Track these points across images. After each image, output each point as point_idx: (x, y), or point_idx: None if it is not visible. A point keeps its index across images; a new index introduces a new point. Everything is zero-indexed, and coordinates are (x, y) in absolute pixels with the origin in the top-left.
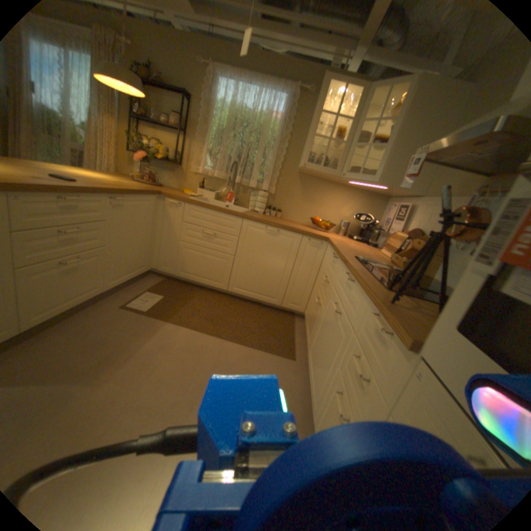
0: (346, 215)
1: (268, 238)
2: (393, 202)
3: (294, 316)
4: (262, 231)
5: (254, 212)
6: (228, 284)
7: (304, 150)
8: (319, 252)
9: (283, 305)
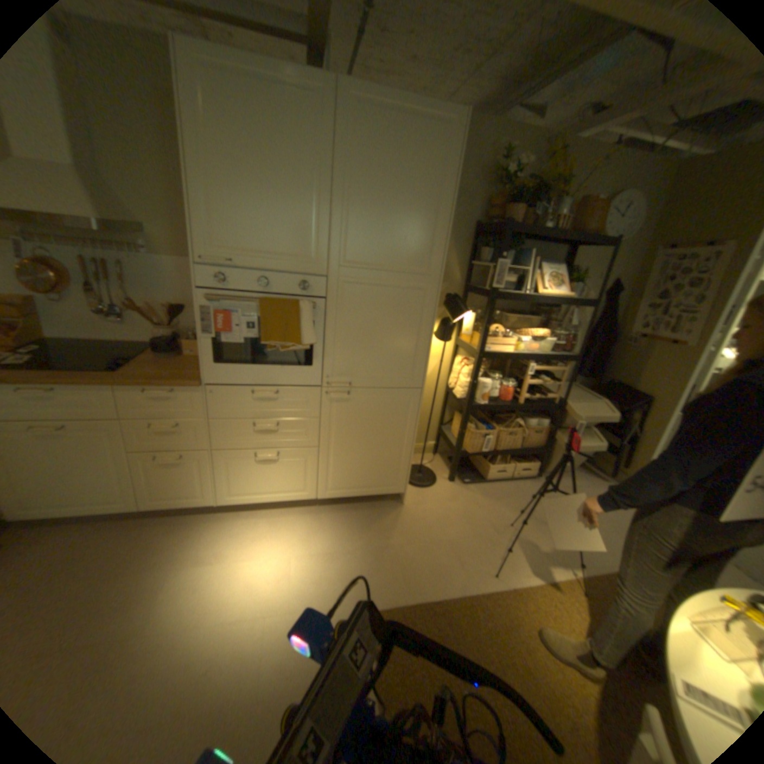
0: None
1: None
2: None
3: None
4: None
5: None
6: None
7: None
8: None
9: None
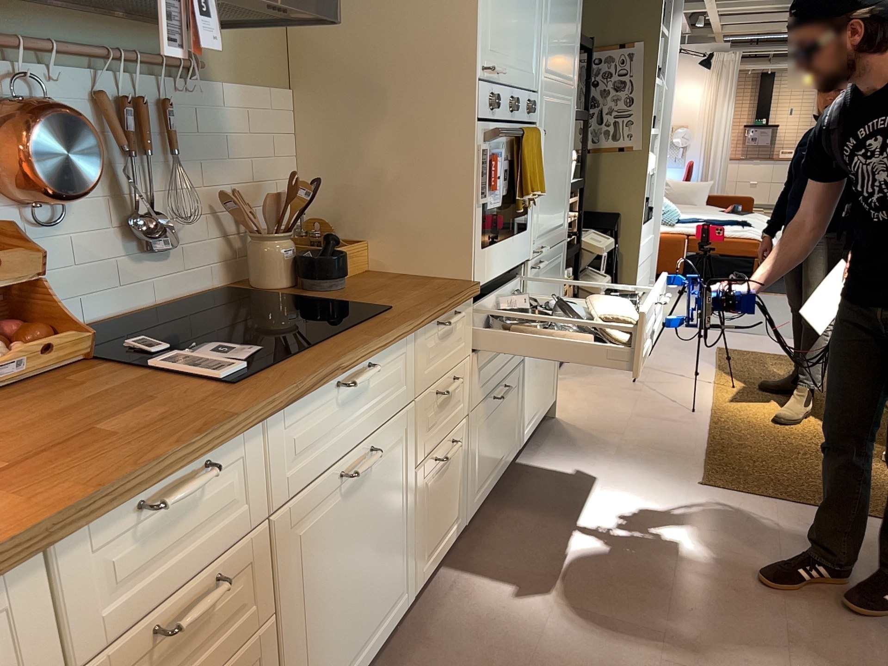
0: None
1: None
2: None
3: None
4: None
5: None
6: None
7: None
8: None
9: None
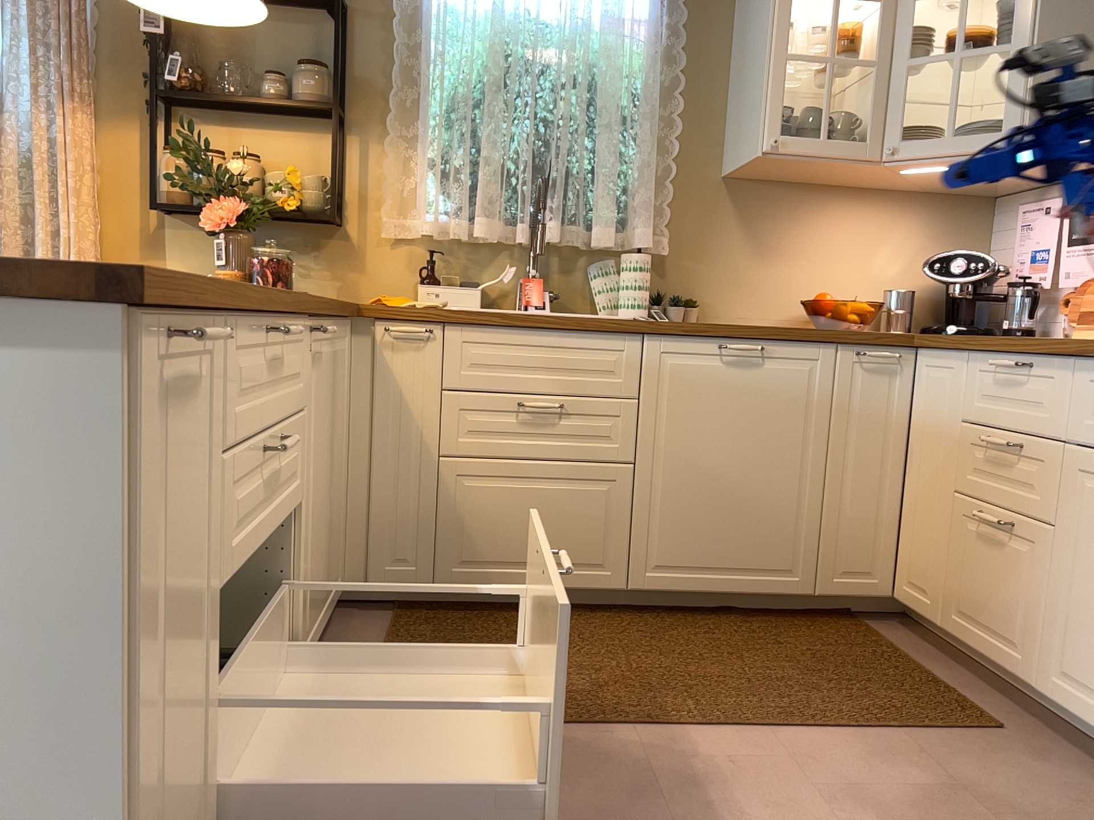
0: (890, 270)
1: (735, 376)
2: (1019, 204)
3: (860, 617)
4: (713, 358)
5: (627, 319)
6: (630, 565)
7: (727, 108)
8: (897, 384)
9: (825, 587)
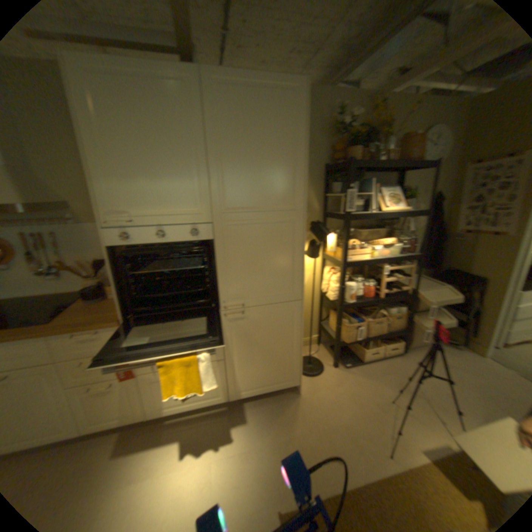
0: None
1: None
2: None
3: None
4: None
5: None
6: None
7: None
8: None
9: None
